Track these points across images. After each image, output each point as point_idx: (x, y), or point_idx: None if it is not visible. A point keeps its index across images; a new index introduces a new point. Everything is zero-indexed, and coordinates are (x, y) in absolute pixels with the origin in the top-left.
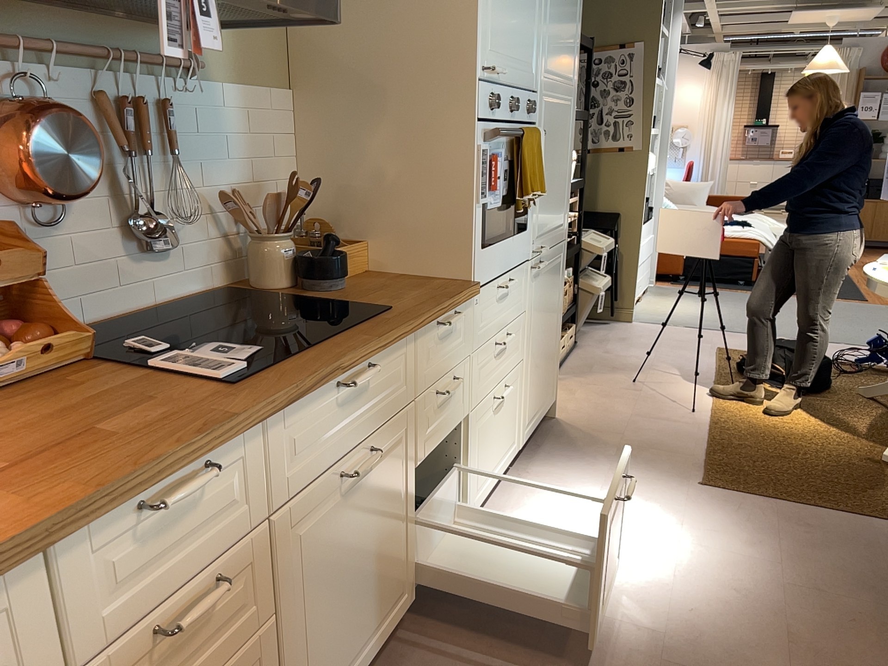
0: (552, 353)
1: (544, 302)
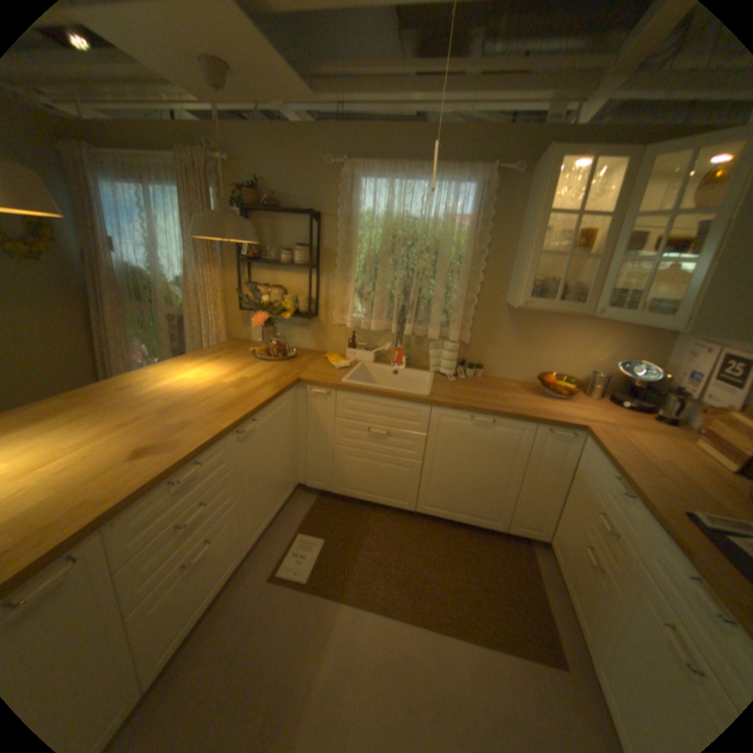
0: None
1: None
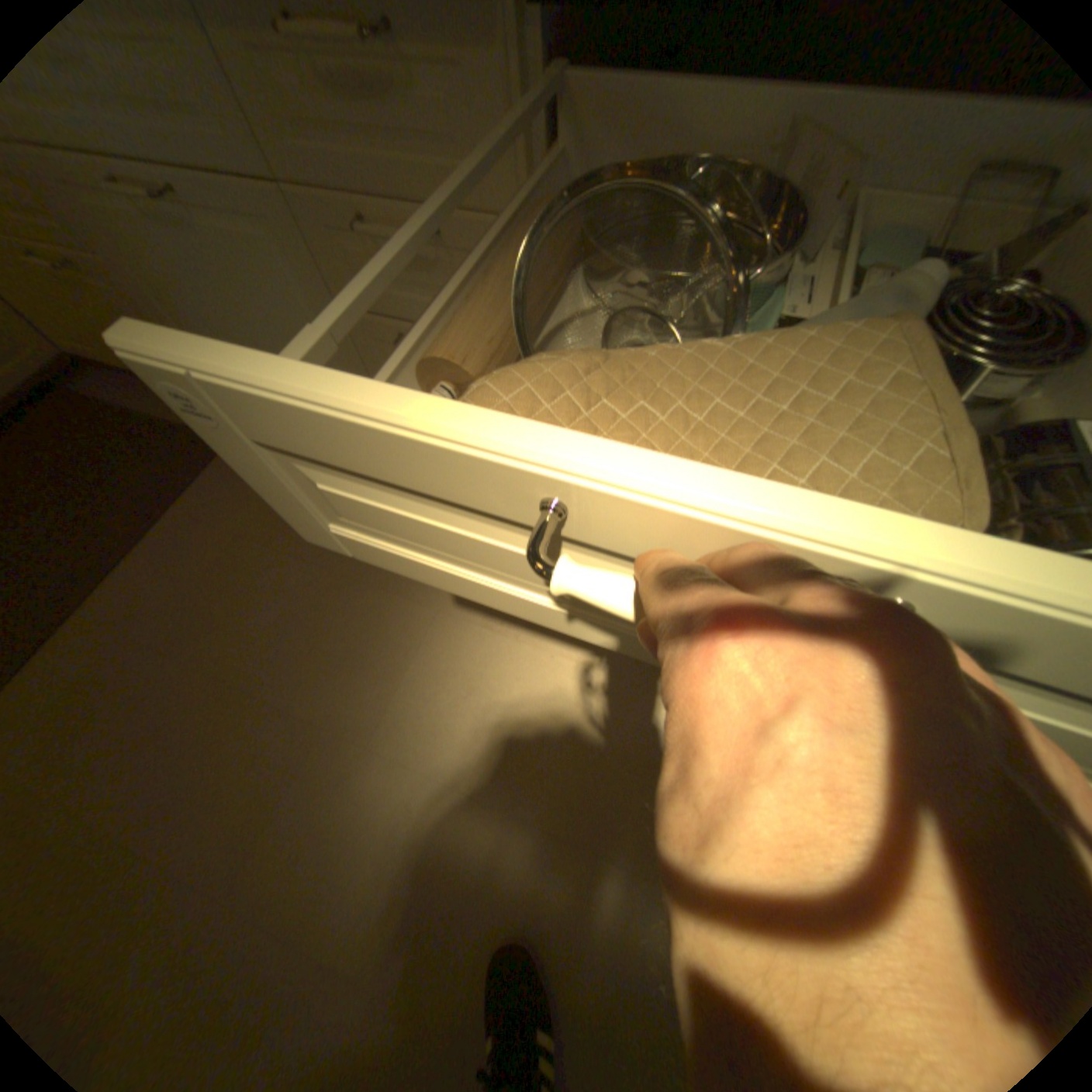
0: None
1: None
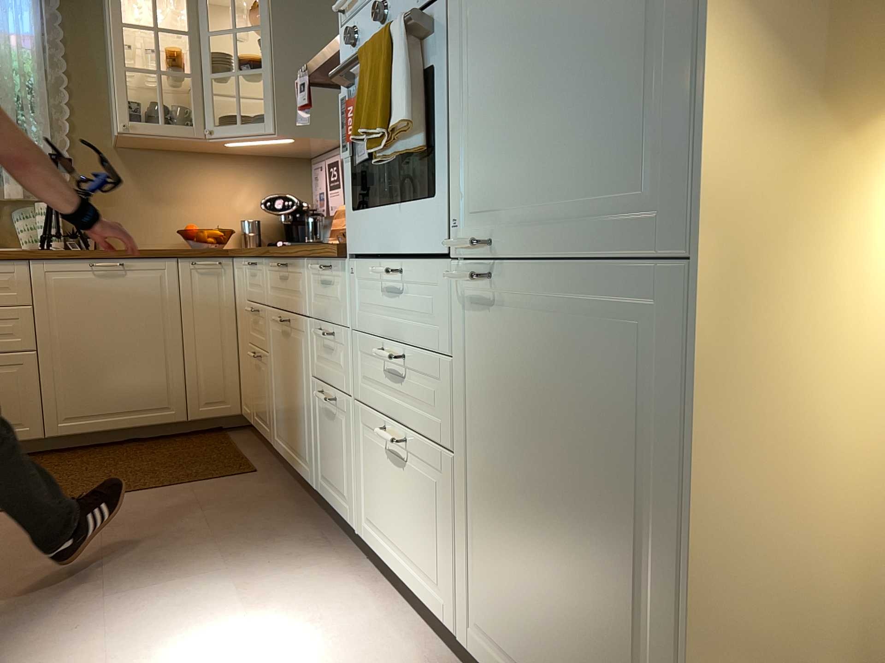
0: (617, 628)
1: (528, 395)
